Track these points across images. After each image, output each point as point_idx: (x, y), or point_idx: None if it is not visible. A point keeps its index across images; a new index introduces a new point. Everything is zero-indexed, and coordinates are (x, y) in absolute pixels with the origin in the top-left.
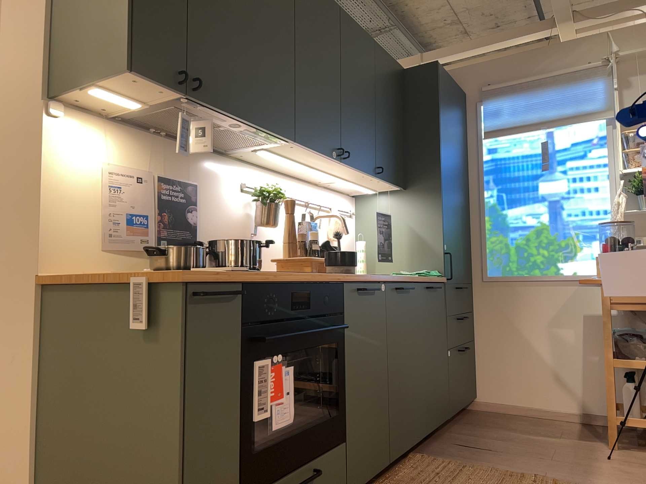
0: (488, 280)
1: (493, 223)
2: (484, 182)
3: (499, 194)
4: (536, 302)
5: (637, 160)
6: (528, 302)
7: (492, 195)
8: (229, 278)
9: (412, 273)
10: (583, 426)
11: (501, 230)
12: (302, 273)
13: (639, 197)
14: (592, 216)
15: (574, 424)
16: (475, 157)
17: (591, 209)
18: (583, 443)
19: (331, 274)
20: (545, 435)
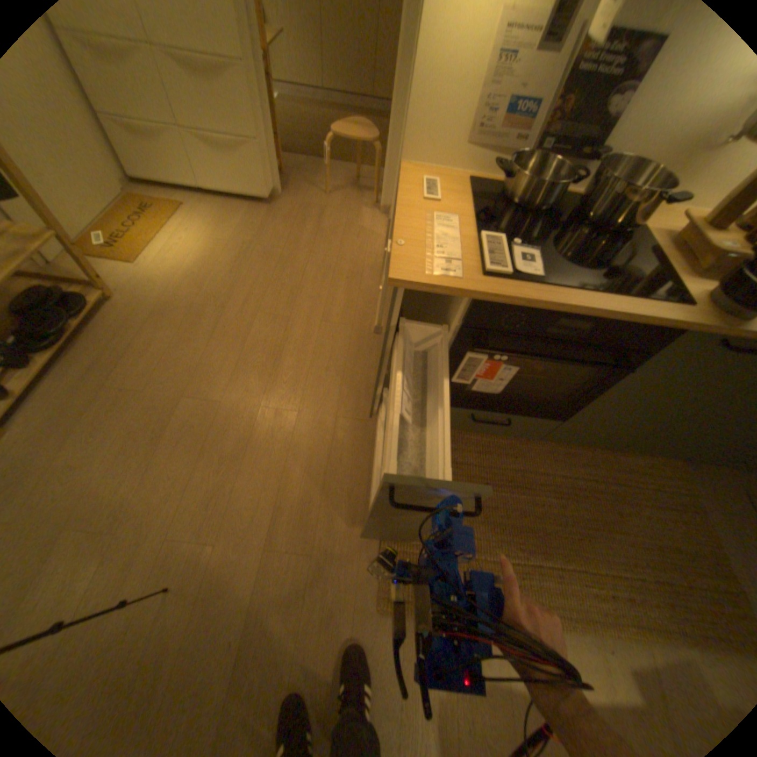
0: None
1: None
2: None
3: None
4: None
5: None
6: None
7: None
8: (455, 293)
9: None
10: None
11: None
12: (613, 297)
13: None
14: None
15: None
16: None
17: None
18: None
19: (687, 307)
20: None
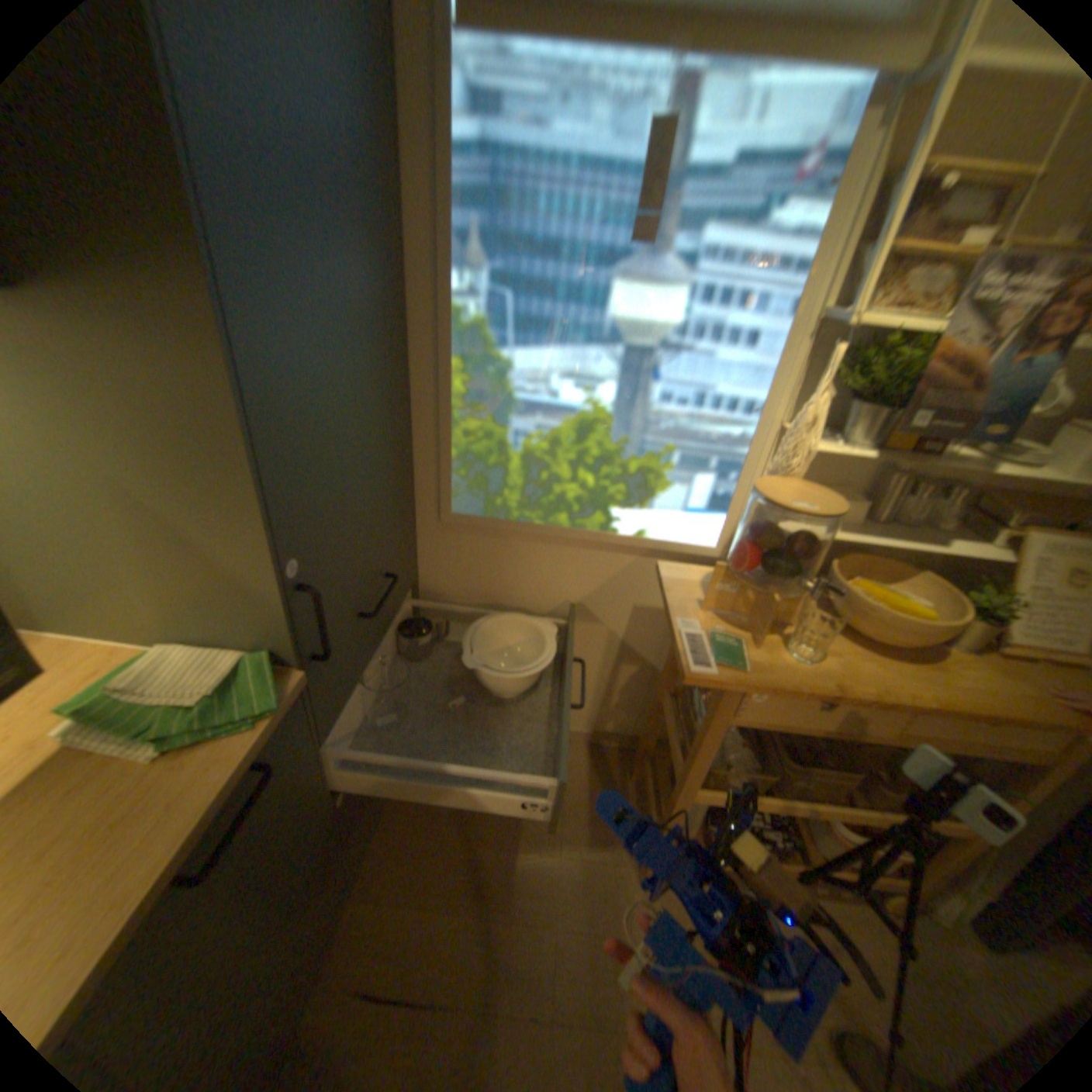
0: (451, 520)
1: (471, 381)
2: (451, 235)
3: (497, 293)
4: (551, 574)
5: (915, 288)
6: (534, 572)
7: (473, 290)
8: None
9: (143, 706)
10: (590, 761)
11: (491, 404)
12: None
13: (863, 403)
14: (718, 412)
15: (577, 756)
16: (426, 111)
17: (724, 391)
18: (598, 867)
19: None
20: (536, 844)
